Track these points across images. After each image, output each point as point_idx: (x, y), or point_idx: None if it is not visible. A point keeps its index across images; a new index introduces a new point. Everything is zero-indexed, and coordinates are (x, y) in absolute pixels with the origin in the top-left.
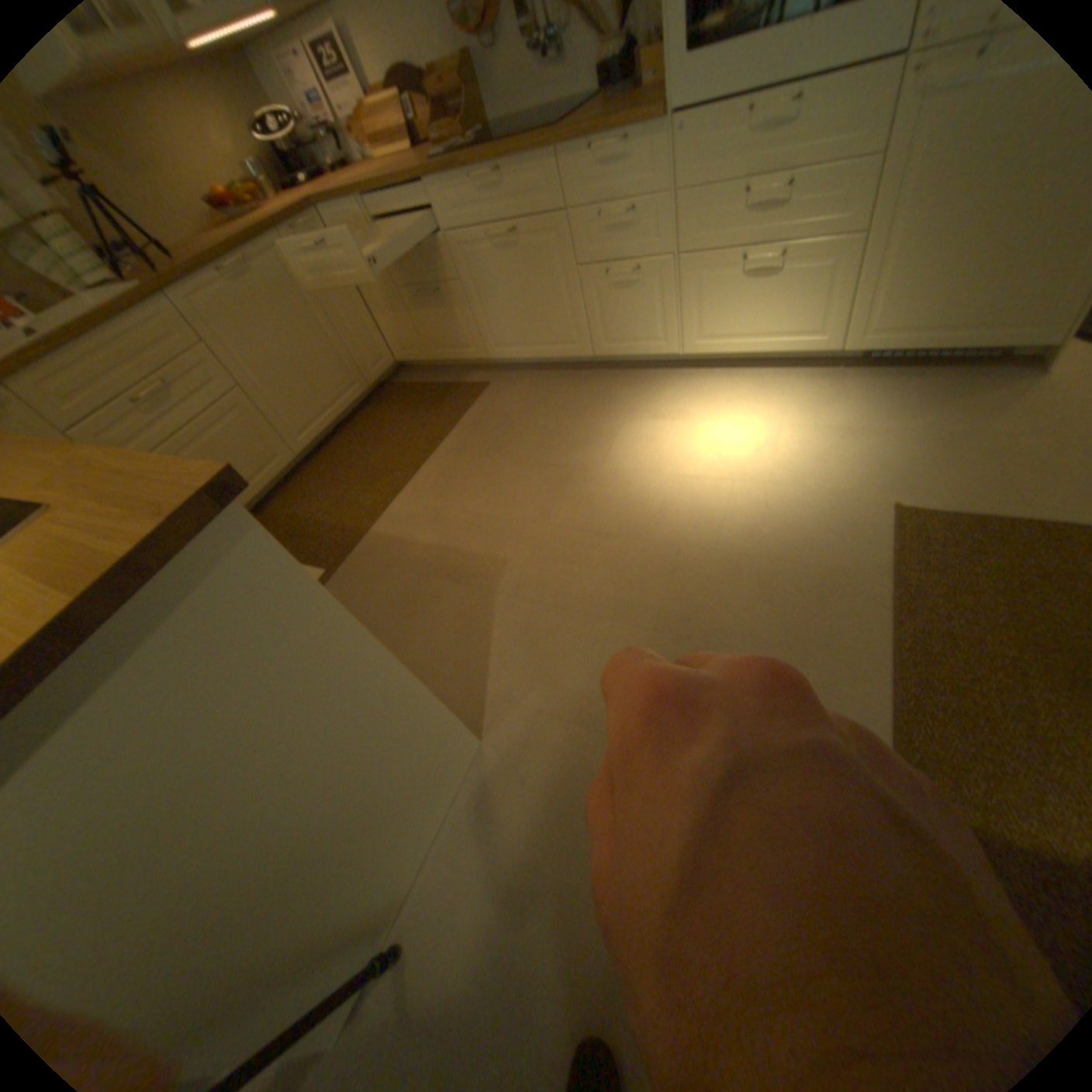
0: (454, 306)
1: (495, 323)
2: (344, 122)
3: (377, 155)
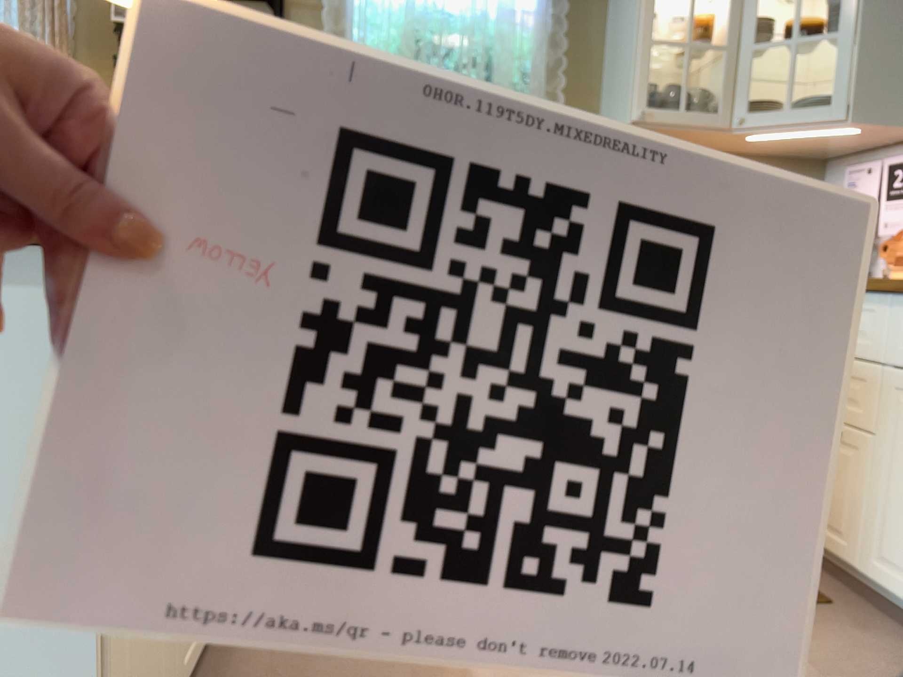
0: (852, 471)
1: (899, 531)
2: (889, 242)
3: (898, 279)
